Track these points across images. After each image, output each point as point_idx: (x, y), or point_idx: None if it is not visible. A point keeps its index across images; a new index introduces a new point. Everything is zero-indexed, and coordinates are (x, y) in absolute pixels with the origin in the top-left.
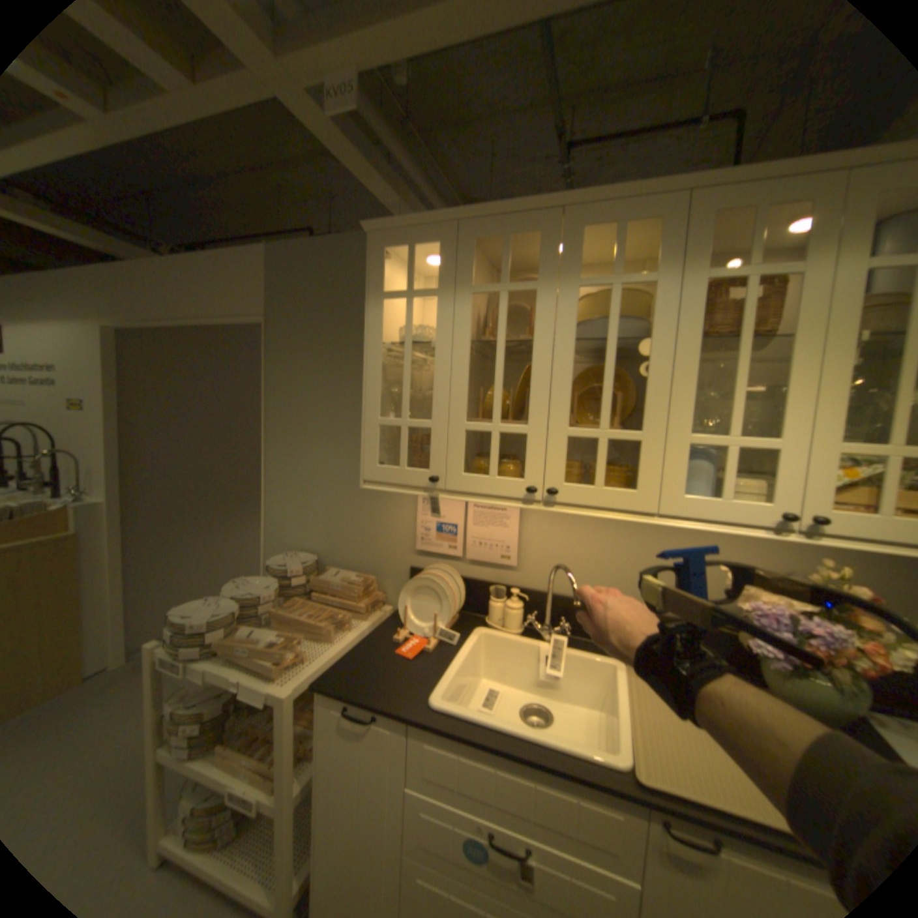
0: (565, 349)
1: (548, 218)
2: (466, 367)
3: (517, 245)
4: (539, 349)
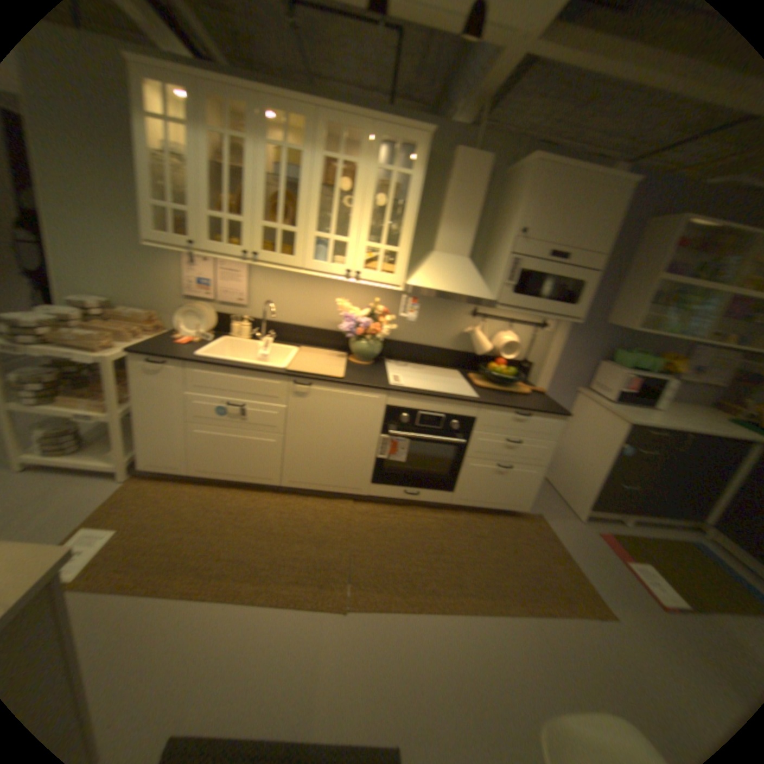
0: (258, 178)
1: (247, 96)
2: (203, 178)
3: (233, 103)
4: (245, 175)
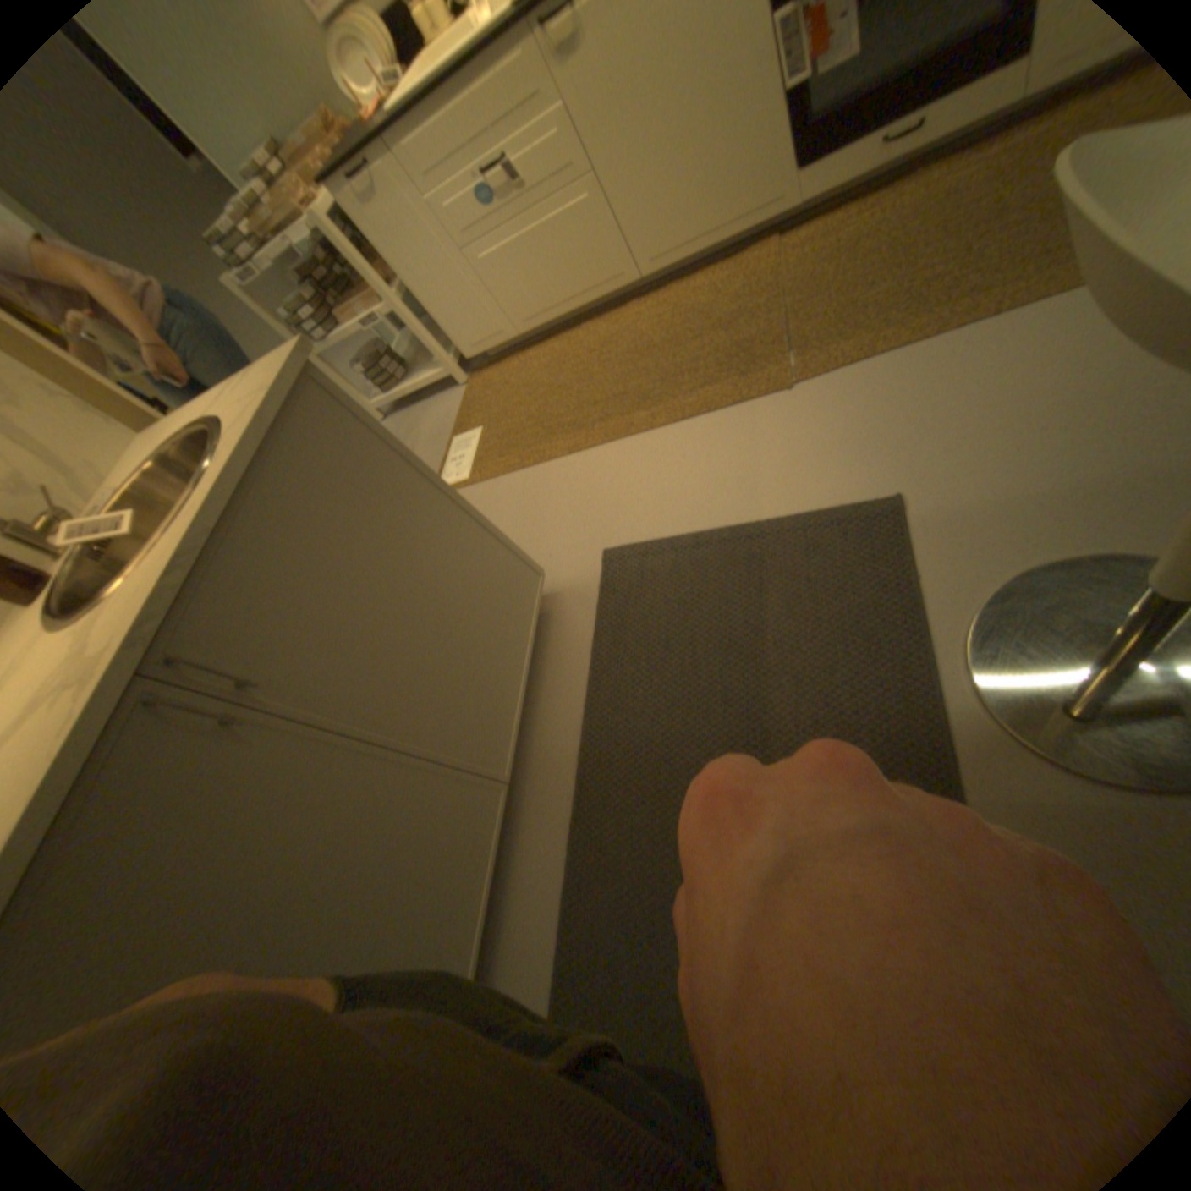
0: None
1: None
2: None
3: None
4: None
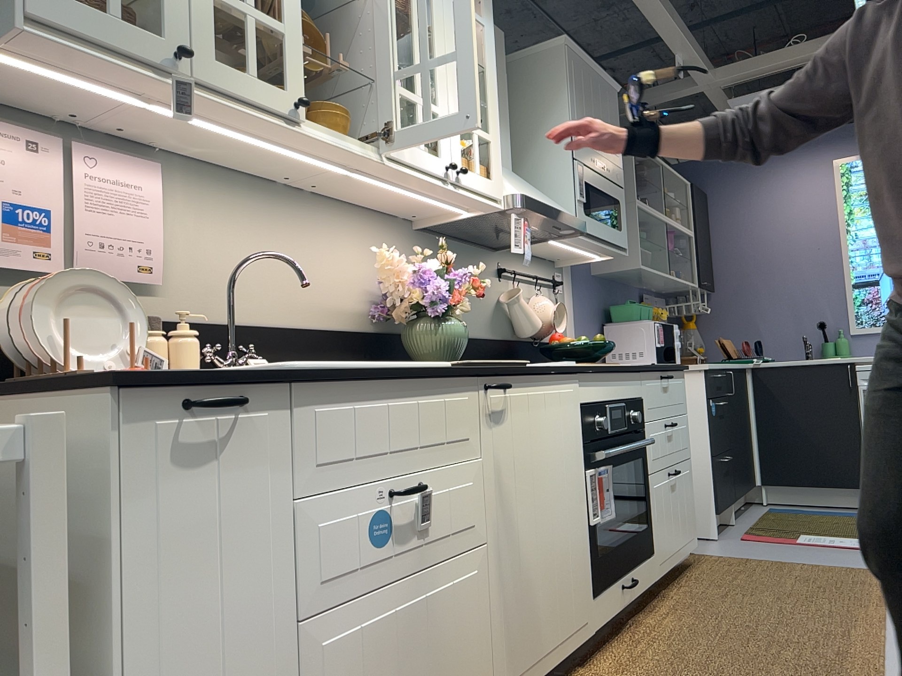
0: None
1: None
2: None
3: None
4: None
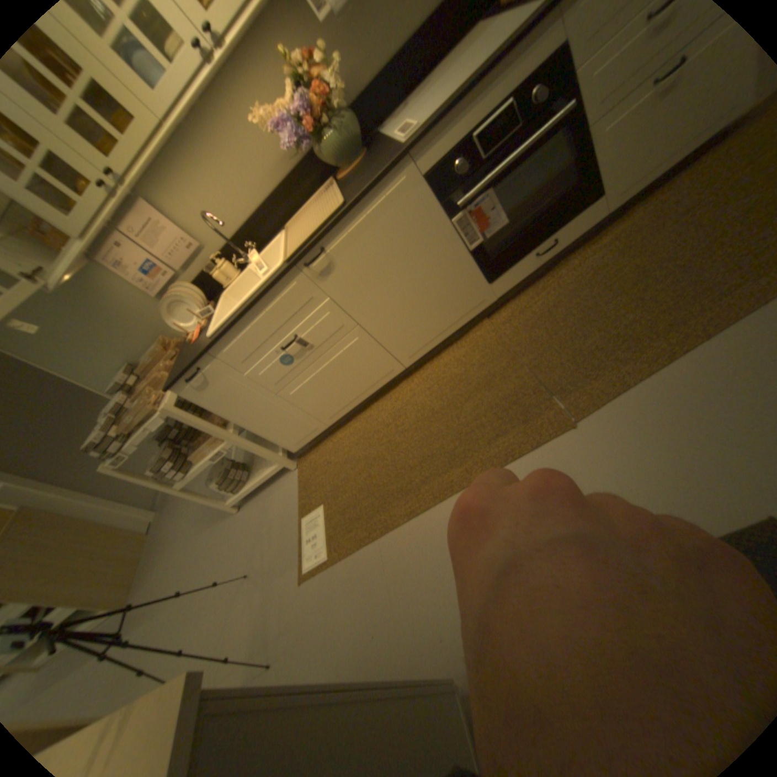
0: None
1: None
2: None
3: None
4: None
